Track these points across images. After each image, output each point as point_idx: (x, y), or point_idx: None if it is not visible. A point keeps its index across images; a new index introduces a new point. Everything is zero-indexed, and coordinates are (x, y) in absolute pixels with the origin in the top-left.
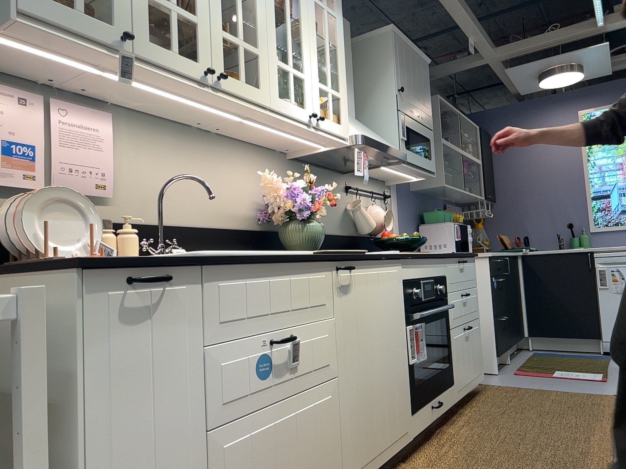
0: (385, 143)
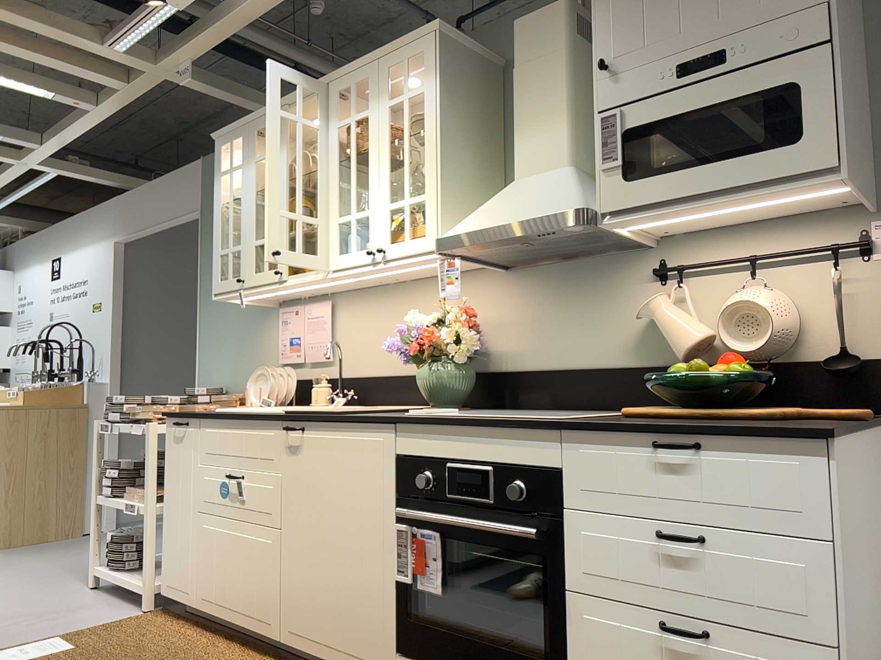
0: (521, 214)
